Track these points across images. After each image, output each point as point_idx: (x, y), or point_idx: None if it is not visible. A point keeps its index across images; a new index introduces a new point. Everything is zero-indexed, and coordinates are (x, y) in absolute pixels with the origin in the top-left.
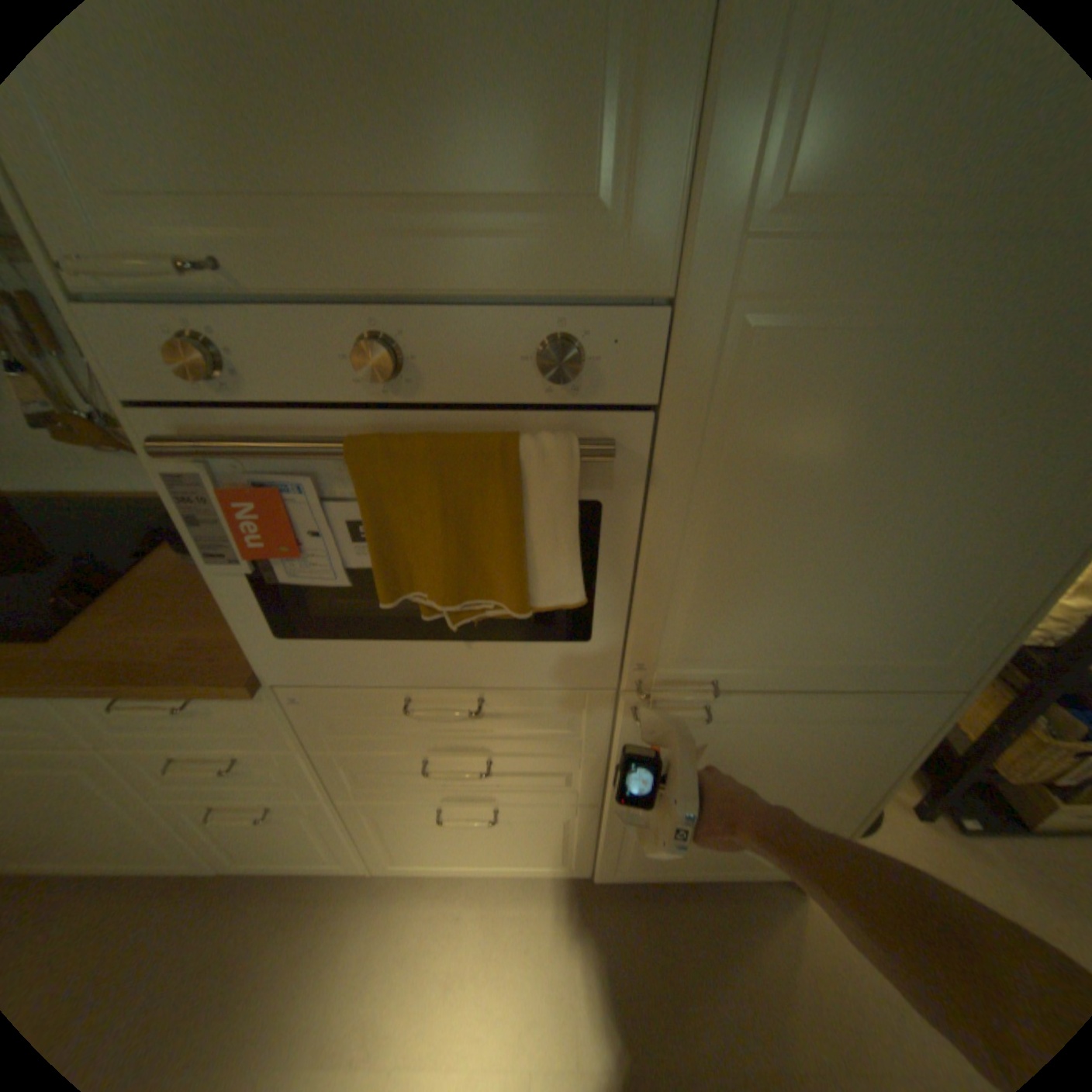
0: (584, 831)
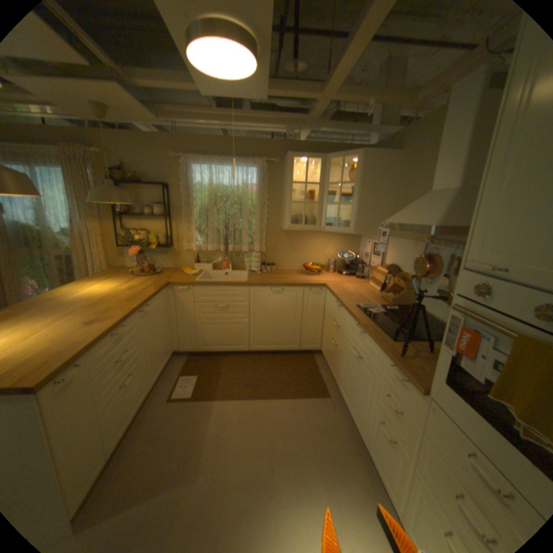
0: None
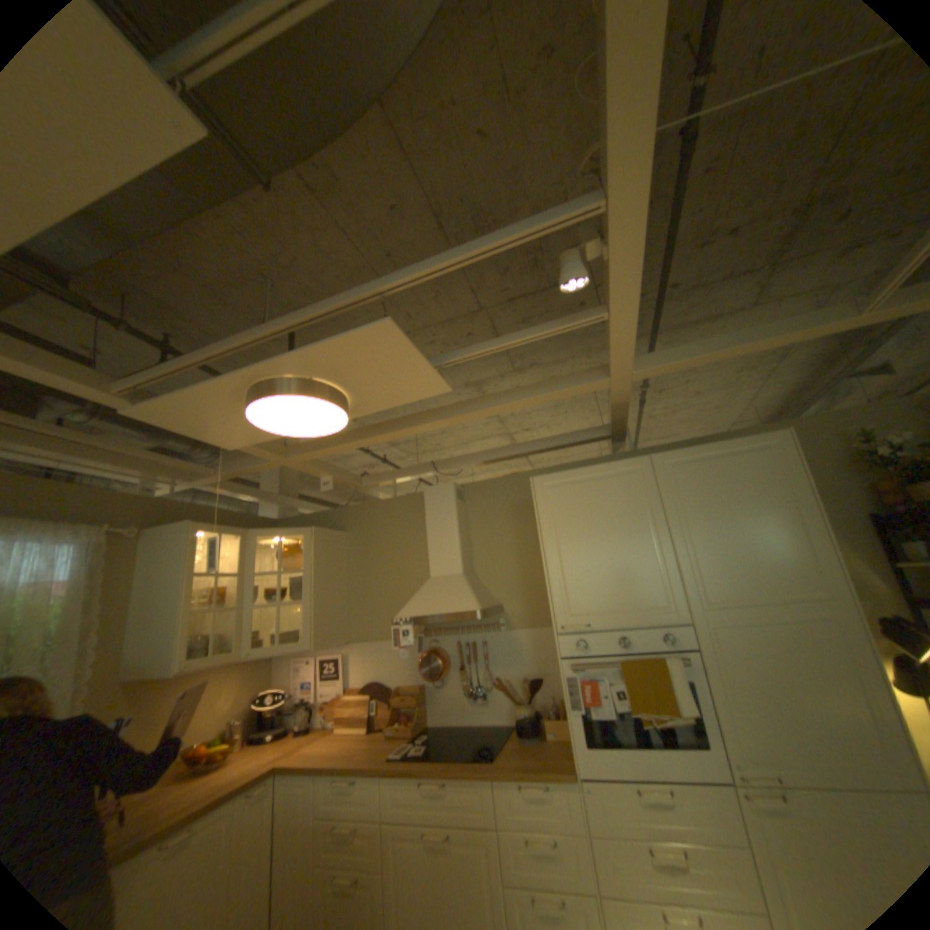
0: None
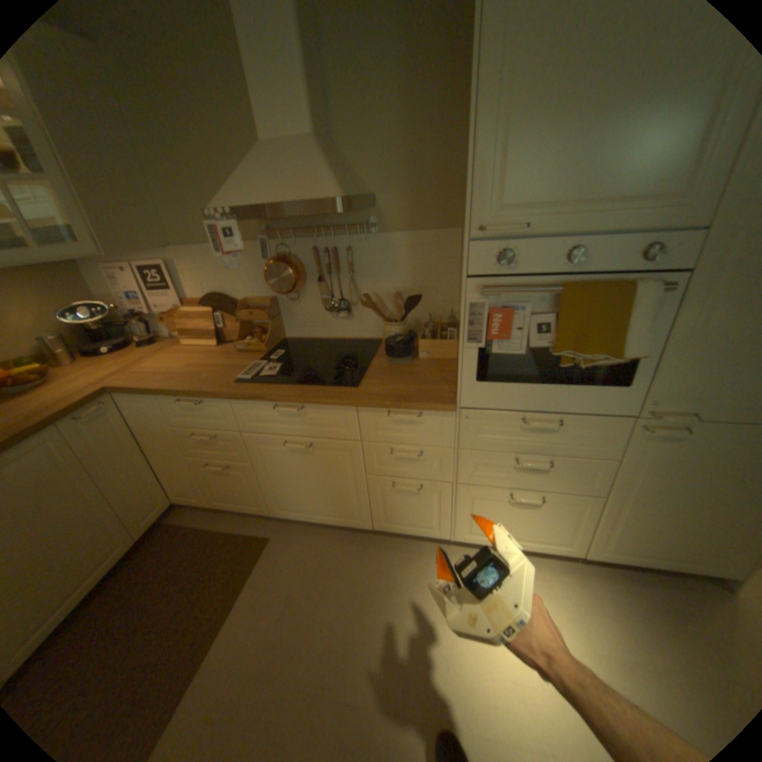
0: (591, 518)
